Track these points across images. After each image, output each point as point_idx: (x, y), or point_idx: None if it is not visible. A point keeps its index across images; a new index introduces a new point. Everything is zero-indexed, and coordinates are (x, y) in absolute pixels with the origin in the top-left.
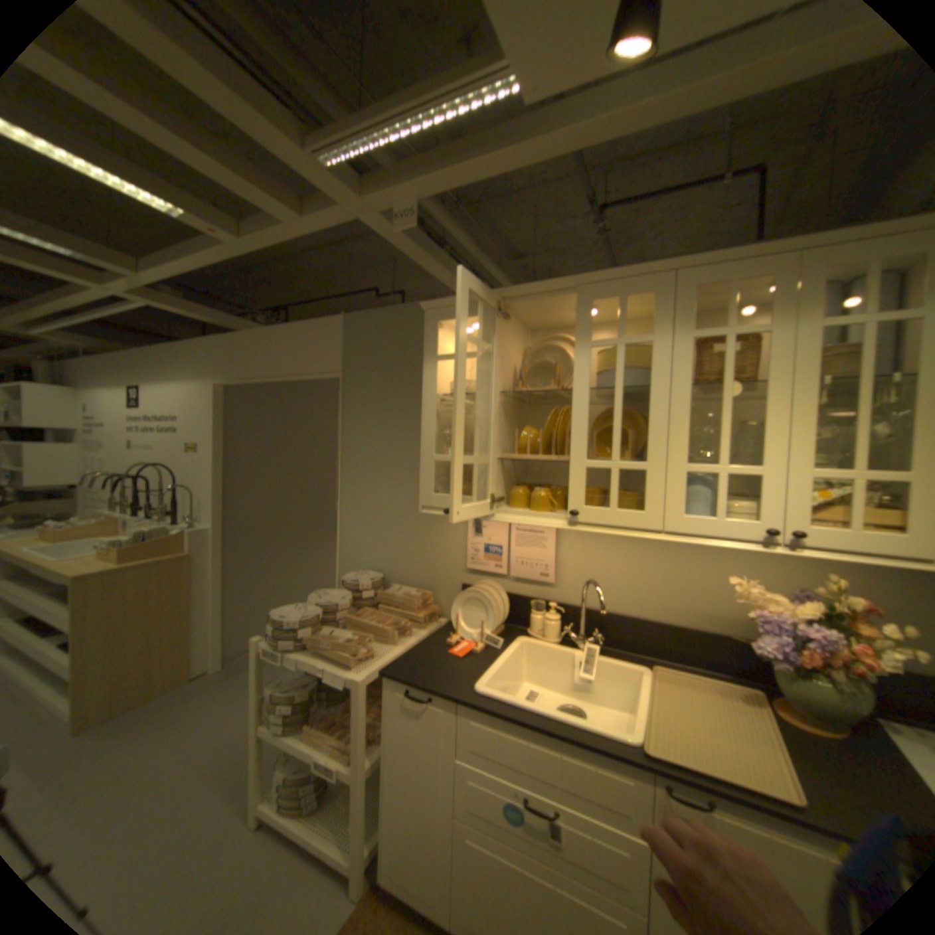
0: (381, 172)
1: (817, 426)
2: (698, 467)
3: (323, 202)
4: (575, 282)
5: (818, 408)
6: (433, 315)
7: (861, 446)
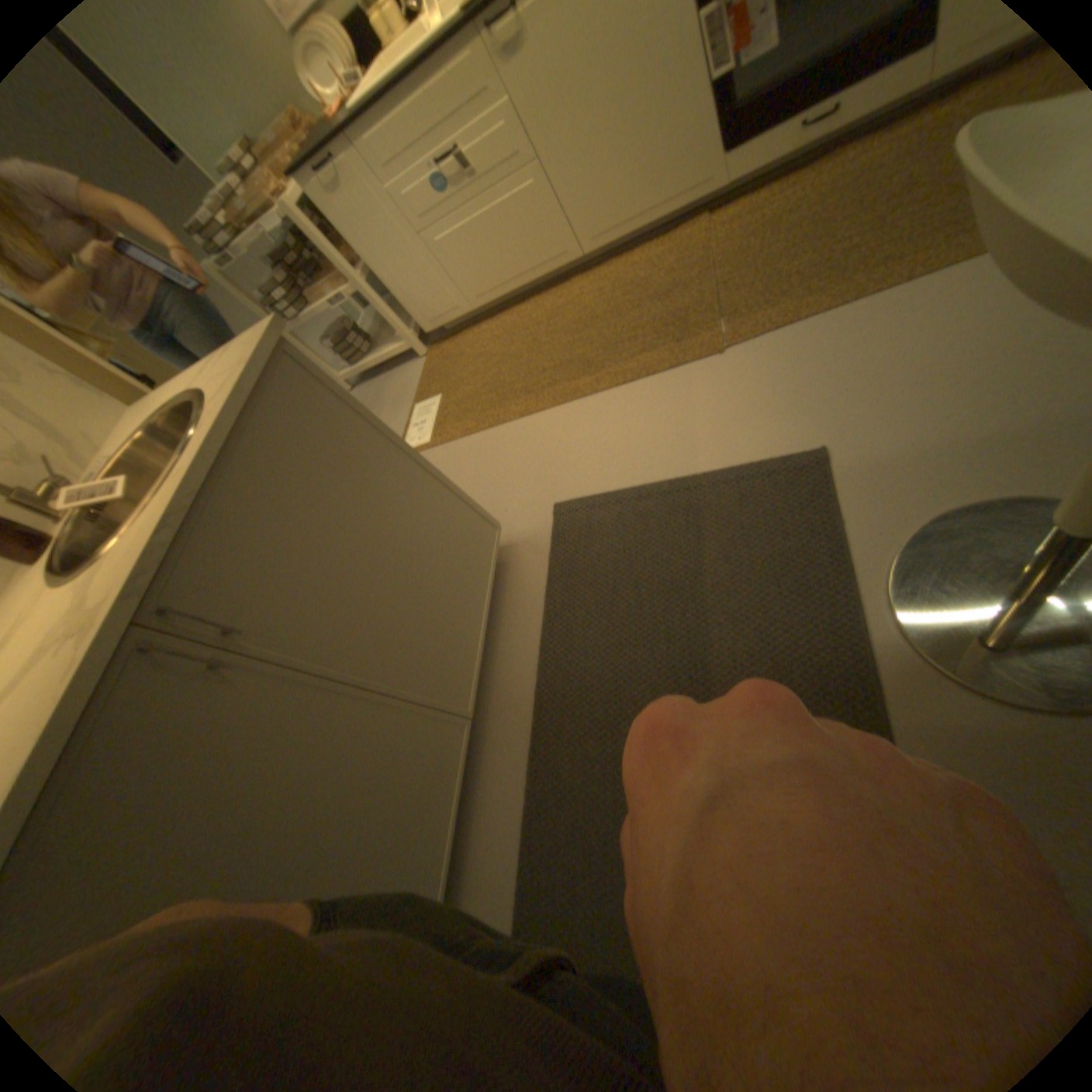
0: None
1: None
2: None
3: None
4: None
5: None
6: None
7: None
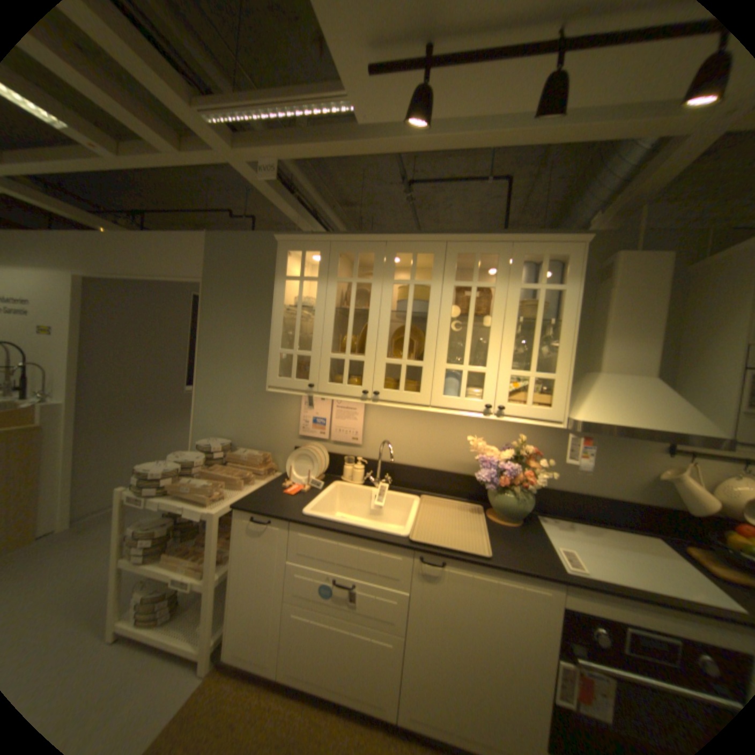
0: (251, 133)
1: (514, 345)
2: (452, 366)
3: (200, 144)
4: (385, 239)
5: (515, 335)
6: (284, 245)
7: (534, 358)
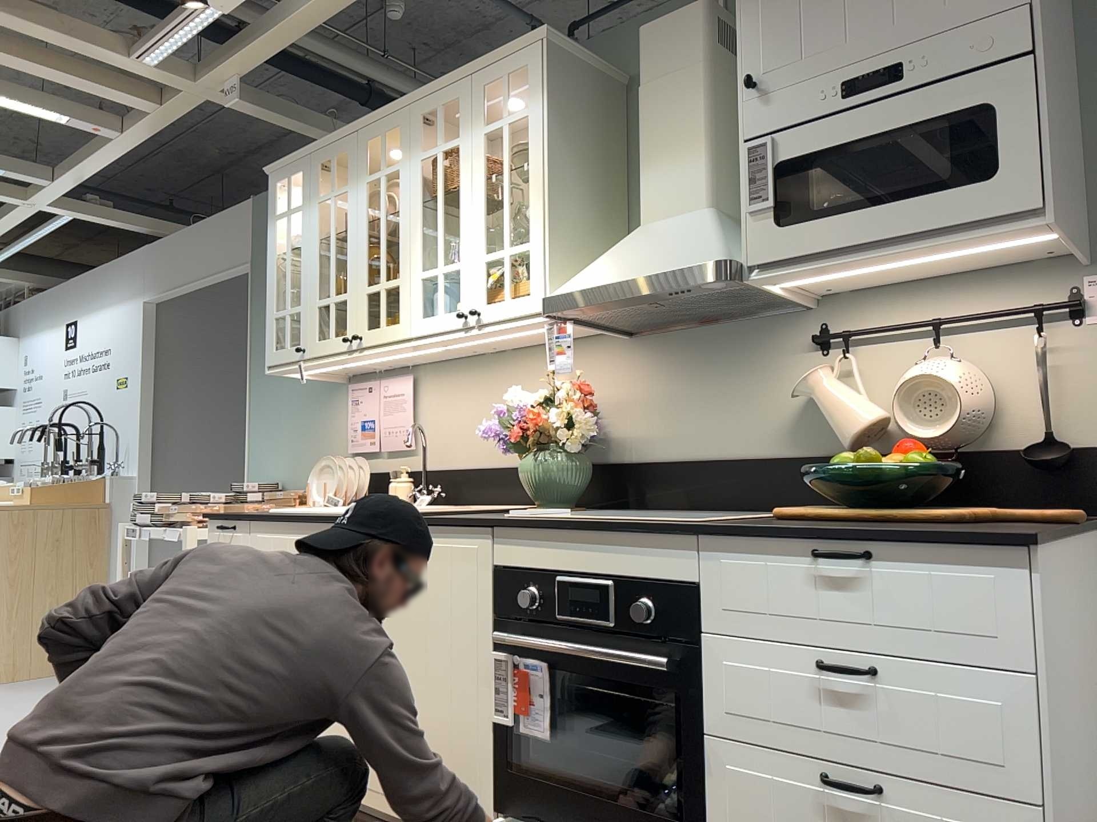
0: (210, 62)
1: (483, 217)
2: (426, 272)
3: (178, 93)
4: (355, 129)
5: (483, 201)
6: (274, 178)
7: (504, 226)
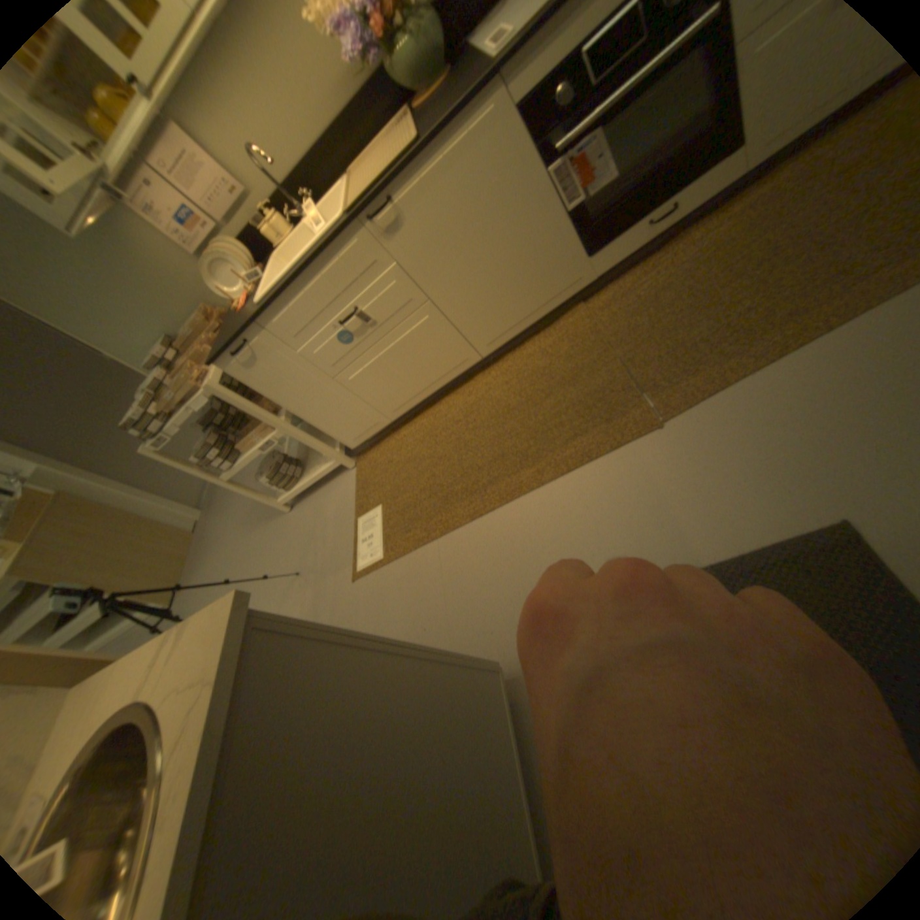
0: None
1: None
2: None
3: None
4: None
5: None
6: None
7: None
